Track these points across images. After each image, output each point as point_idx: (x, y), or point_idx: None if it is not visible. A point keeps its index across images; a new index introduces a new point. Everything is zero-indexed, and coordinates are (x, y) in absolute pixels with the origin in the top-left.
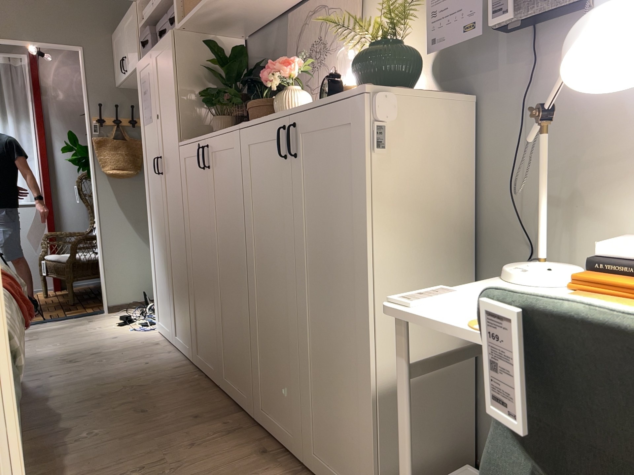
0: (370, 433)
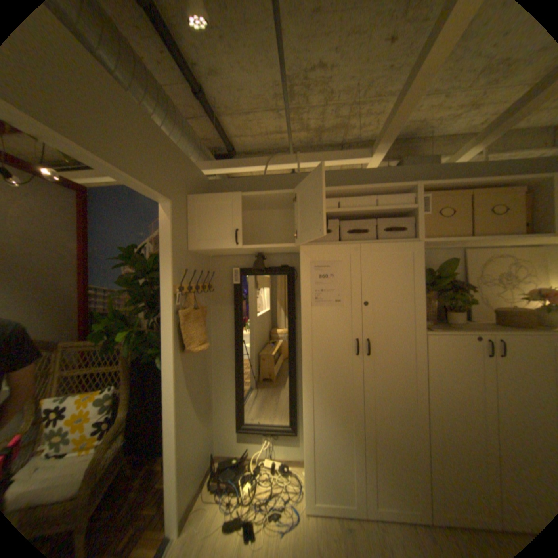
0: None
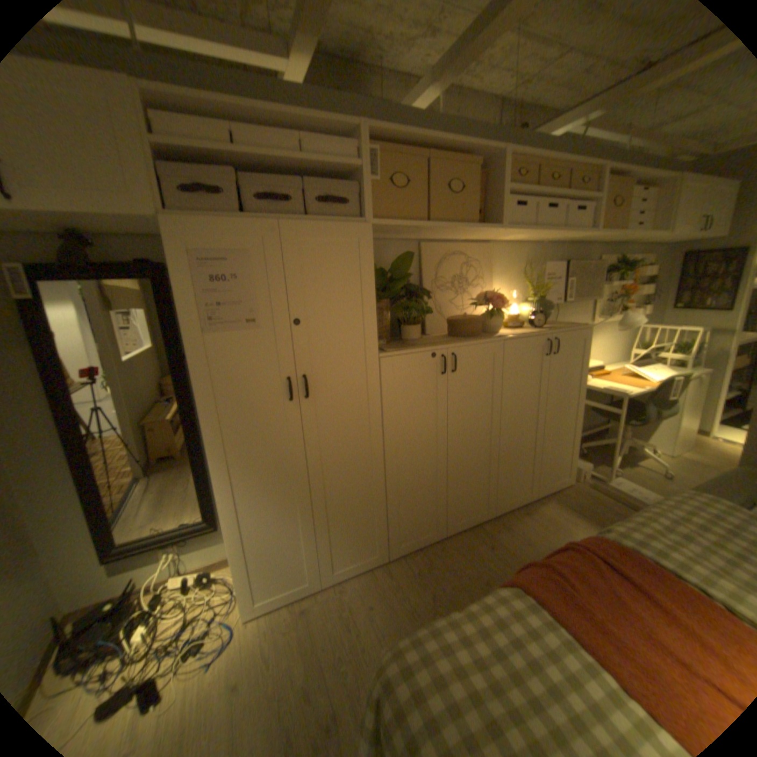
0: (577, 450)
